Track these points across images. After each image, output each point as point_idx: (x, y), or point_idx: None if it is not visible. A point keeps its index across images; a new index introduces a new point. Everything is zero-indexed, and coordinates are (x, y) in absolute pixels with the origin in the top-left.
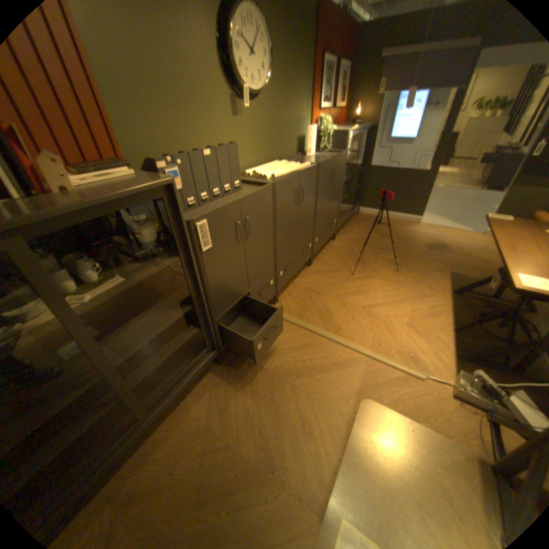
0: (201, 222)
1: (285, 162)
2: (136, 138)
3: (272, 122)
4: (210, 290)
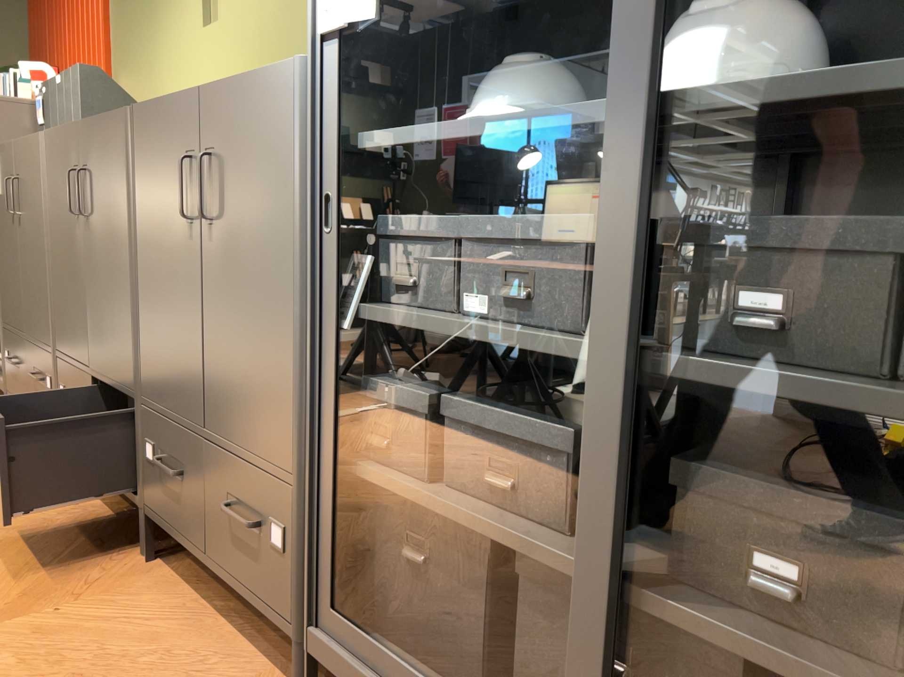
0: None
1: None
2: (122, 80)
3: (286, 17)
4: None
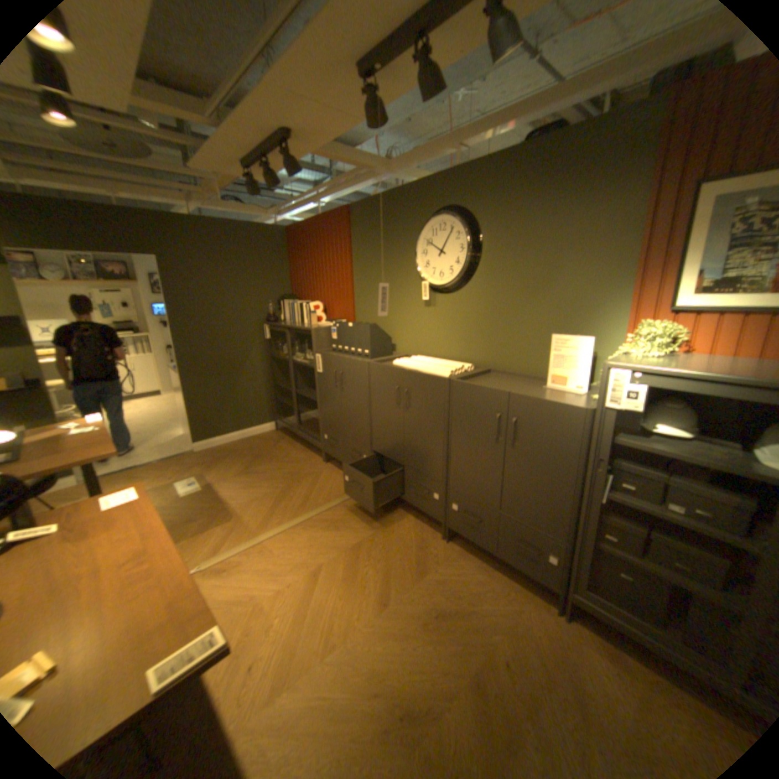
0: (317, 355)
1: (454, 366)
2: (362, 313)
3: (485, 318)
4: (320, 399)
